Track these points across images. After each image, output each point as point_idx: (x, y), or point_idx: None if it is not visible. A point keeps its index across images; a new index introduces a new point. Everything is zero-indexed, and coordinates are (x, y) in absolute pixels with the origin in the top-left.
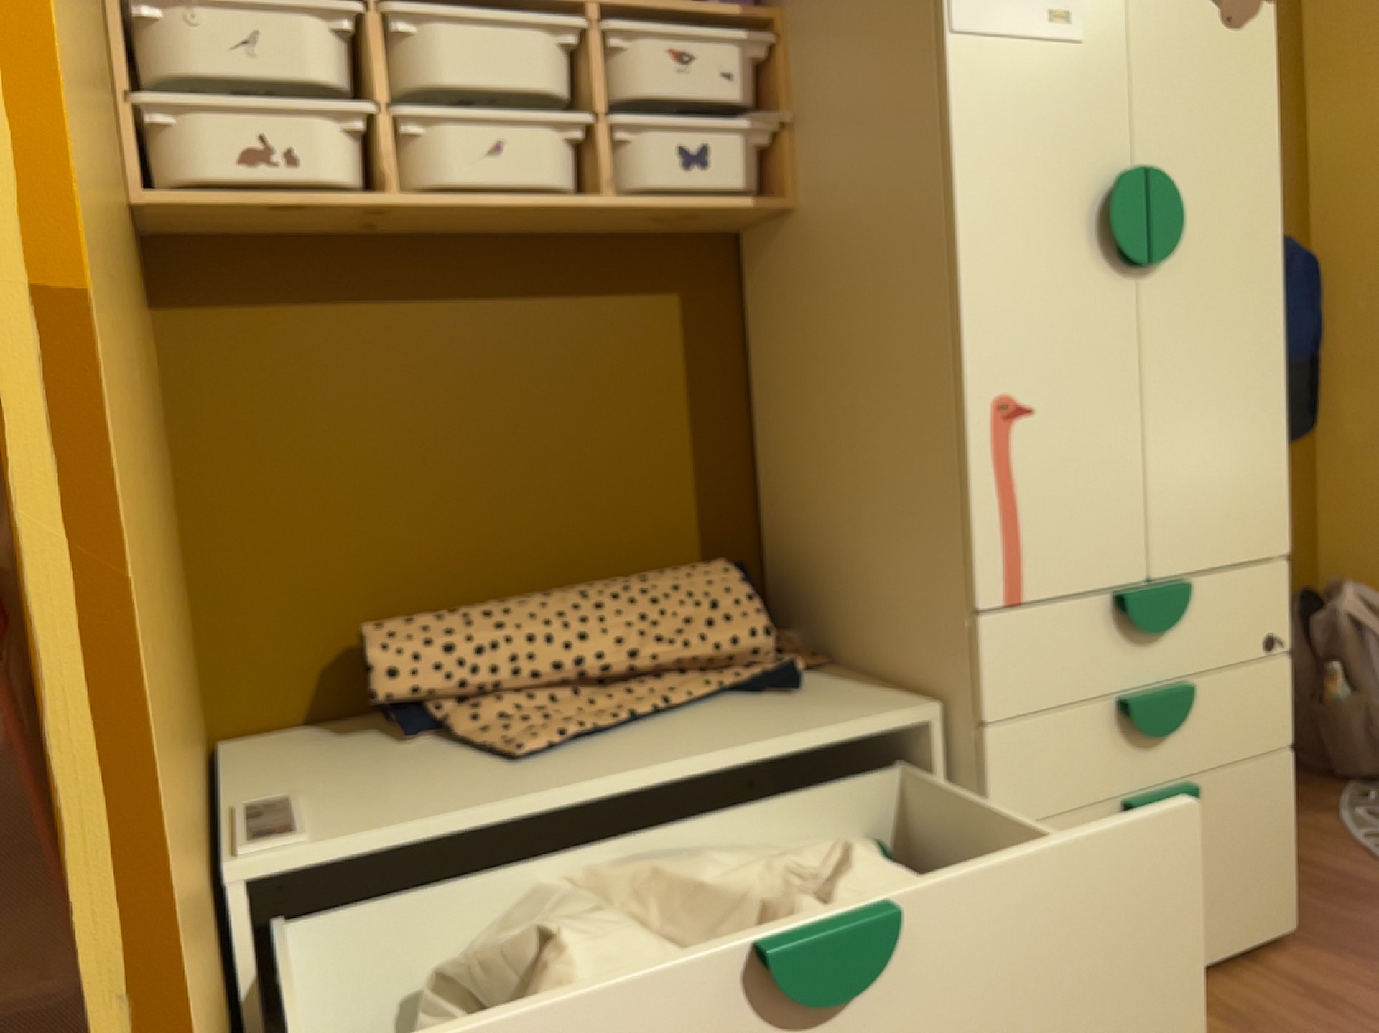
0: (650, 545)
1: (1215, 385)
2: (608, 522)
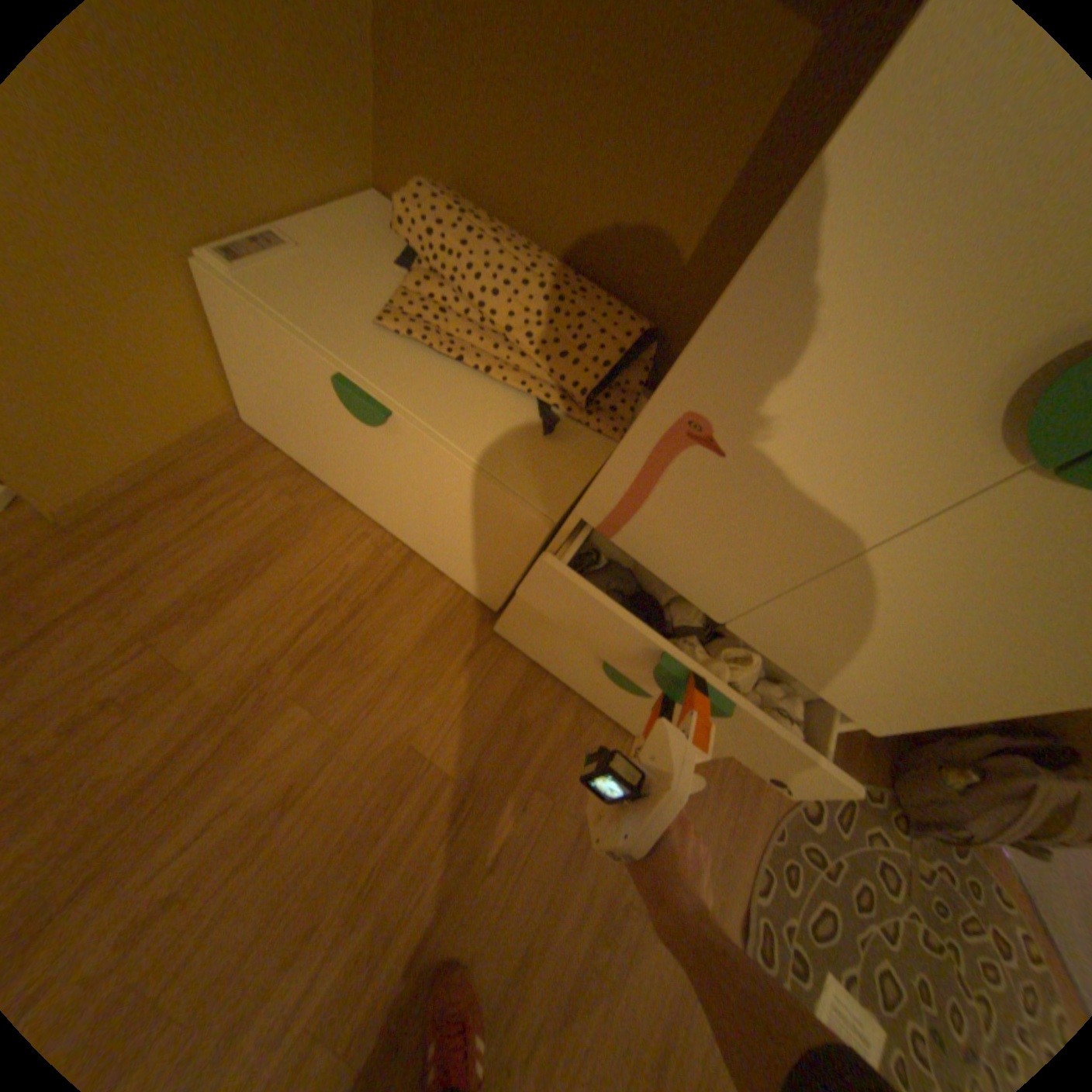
0: (631, 274)
1: (972, 624)
2: (614, 232)
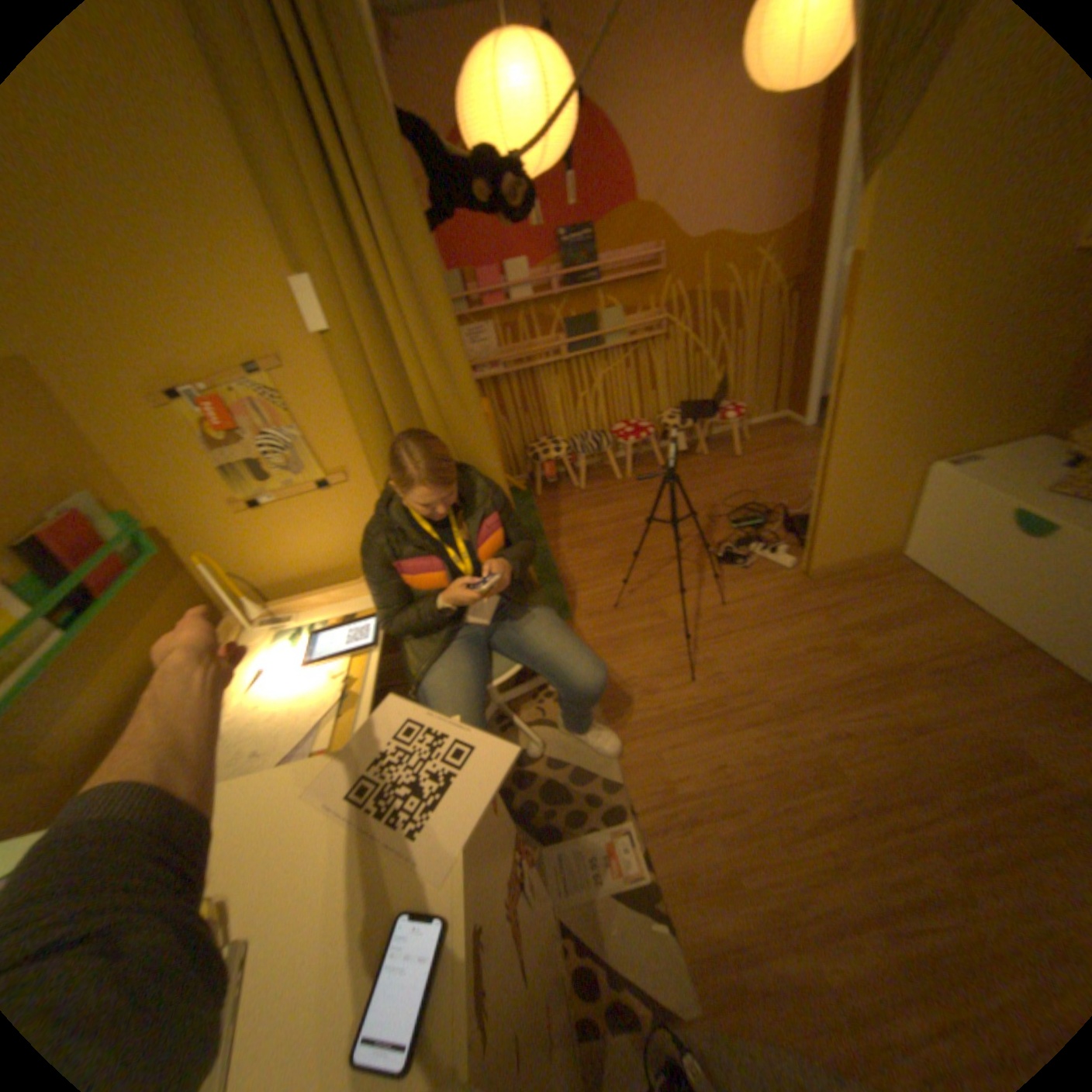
0: None
1: None
2: None
